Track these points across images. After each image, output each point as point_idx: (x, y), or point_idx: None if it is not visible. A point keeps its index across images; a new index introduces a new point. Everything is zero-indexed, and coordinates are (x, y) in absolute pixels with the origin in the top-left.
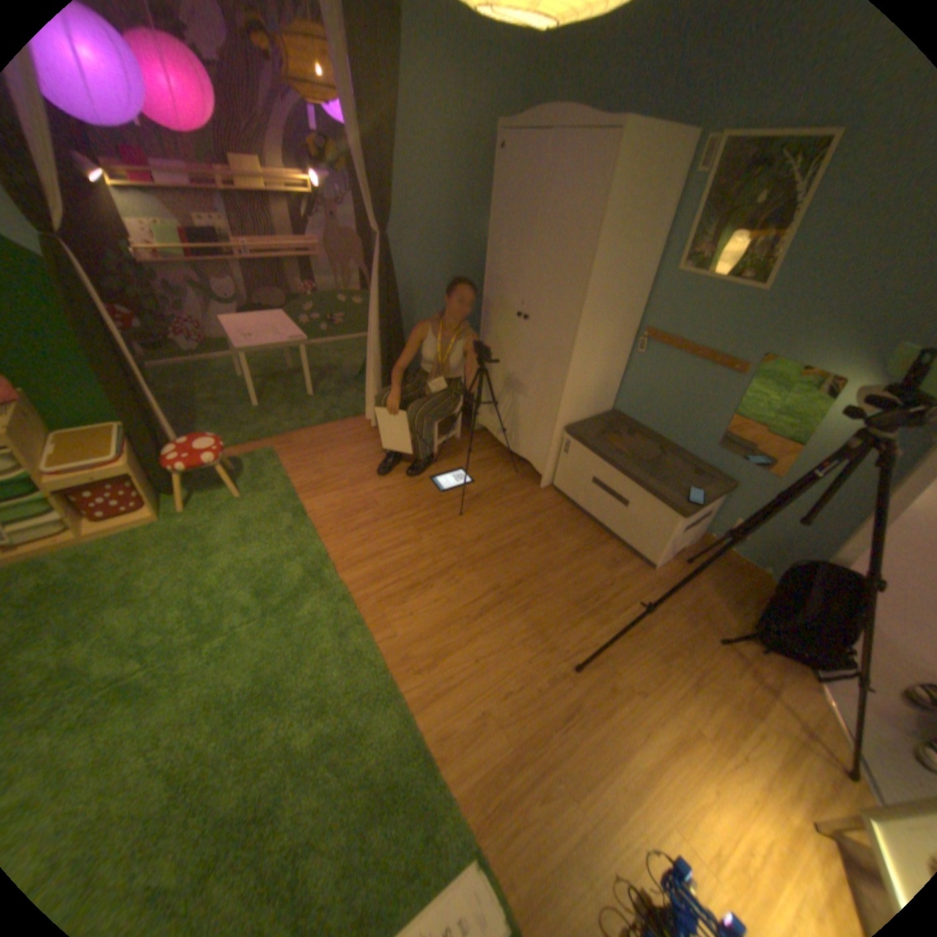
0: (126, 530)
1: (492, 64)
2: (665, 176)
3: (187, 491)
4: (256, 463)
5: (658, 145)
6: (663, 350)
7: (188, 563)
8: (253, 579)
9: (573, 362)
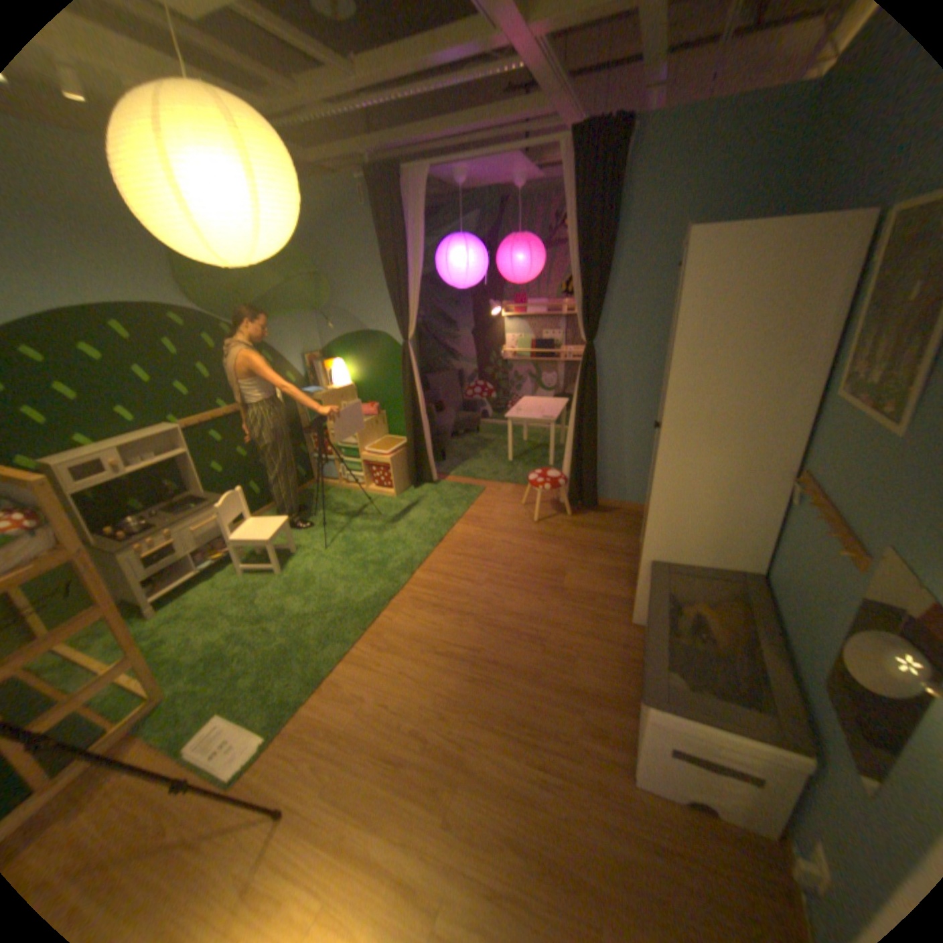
0: (384, 496)
1: (745, 183)
2: (799, 272)
3: (422, 491)
4: (467, 492)
5: (767, 240)
6: (815, 505)
7: (381, 523)
8: (387, 546)
9: (660, 479)
